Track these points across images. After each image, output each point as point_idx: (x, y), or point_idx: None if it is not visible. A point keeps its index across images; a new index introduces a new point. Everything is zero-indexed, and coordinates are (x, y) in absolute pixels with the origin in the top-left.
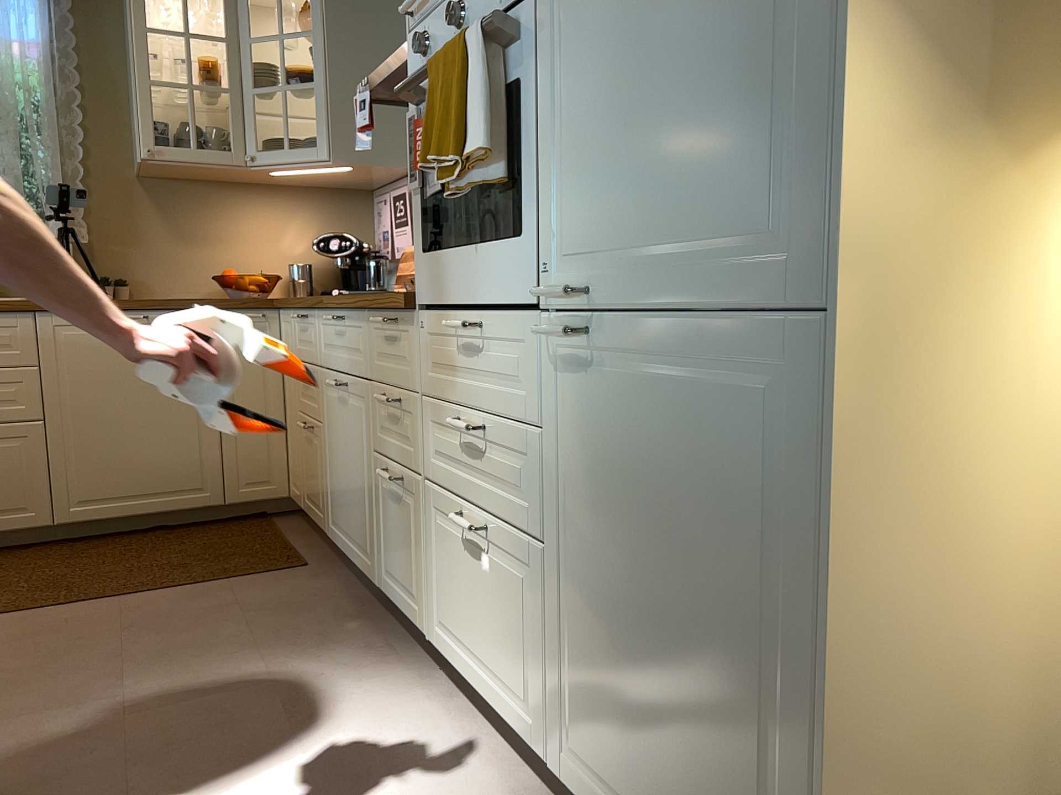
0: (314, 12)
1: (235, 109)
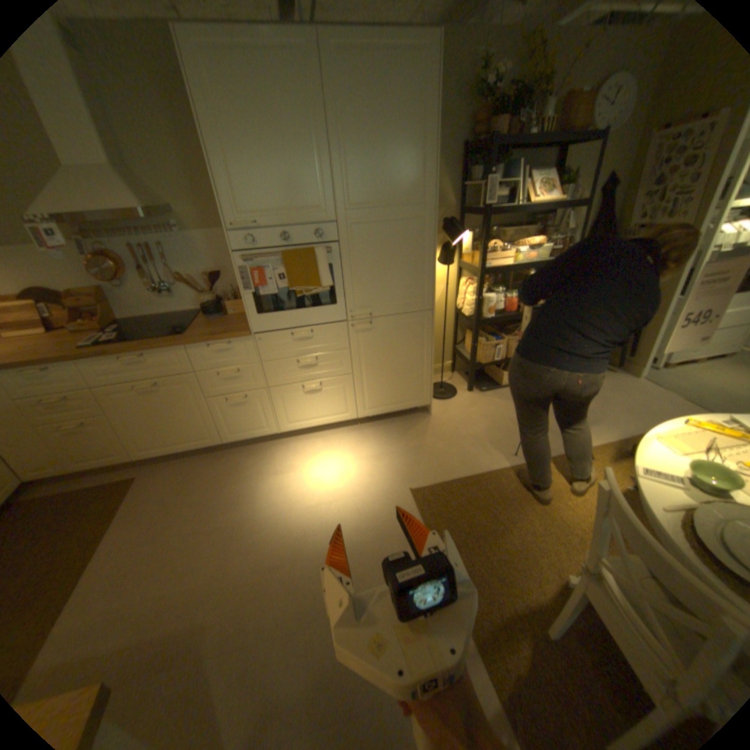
0: None
1: None
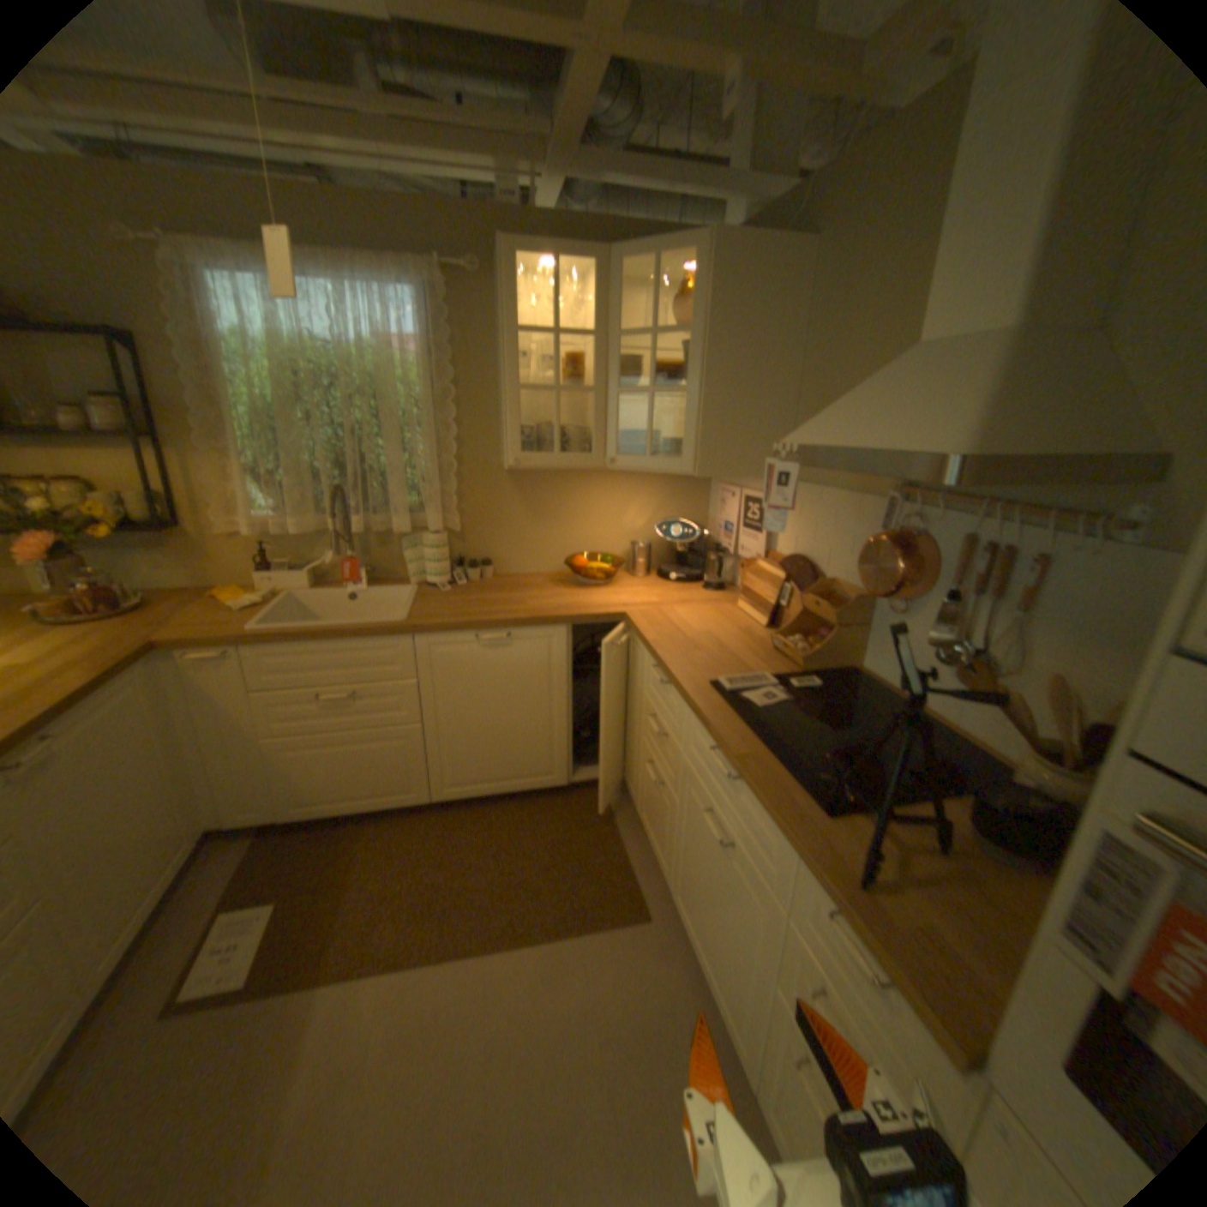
0: (693, 298)
1: (596, 404)
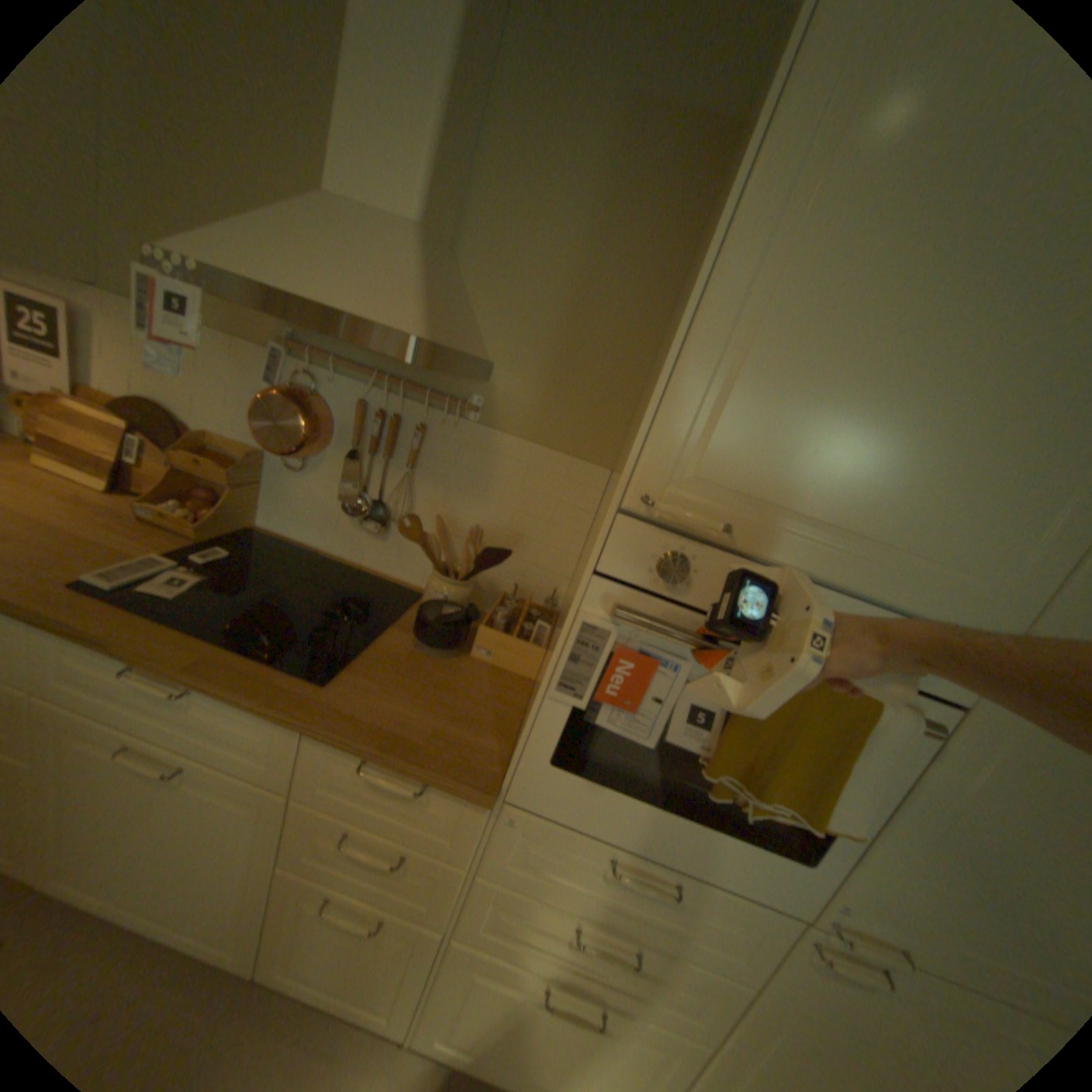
0: None
1: None
